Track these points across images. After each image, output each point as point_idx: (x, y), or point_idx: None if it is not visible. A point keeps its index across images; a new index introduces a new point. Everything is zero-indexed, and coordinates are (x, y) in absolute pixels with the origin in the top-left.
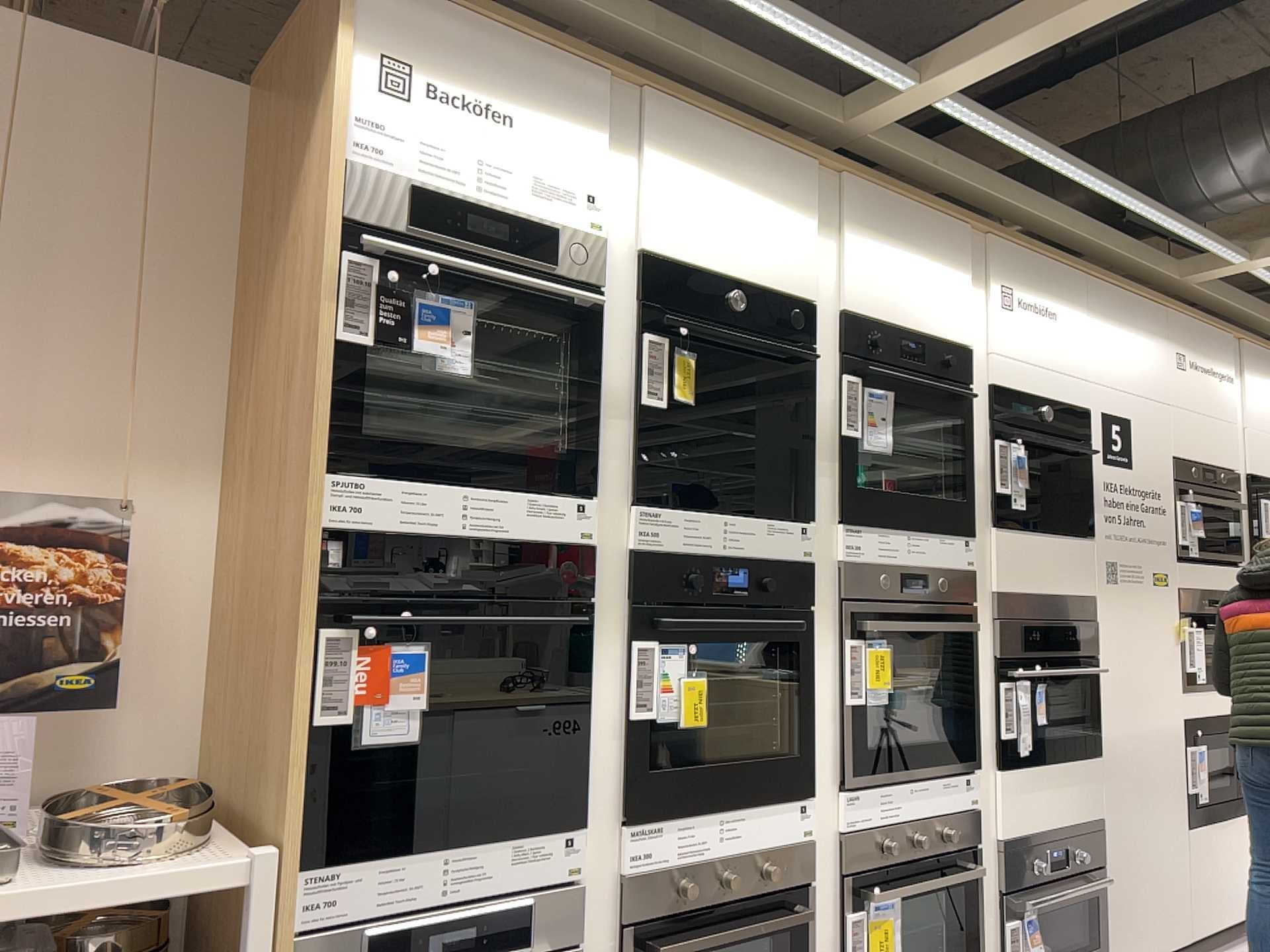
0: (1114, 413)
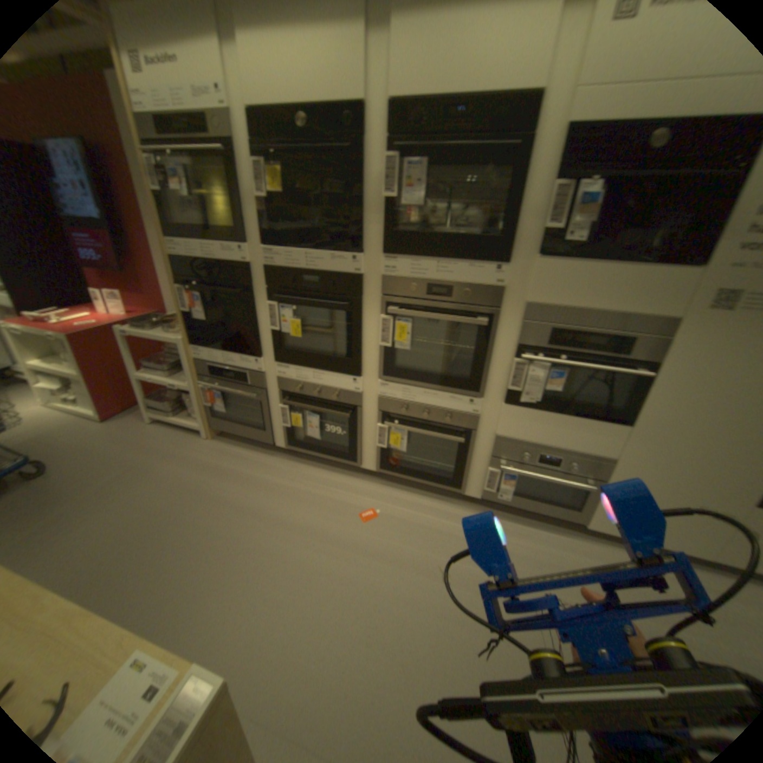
0: None
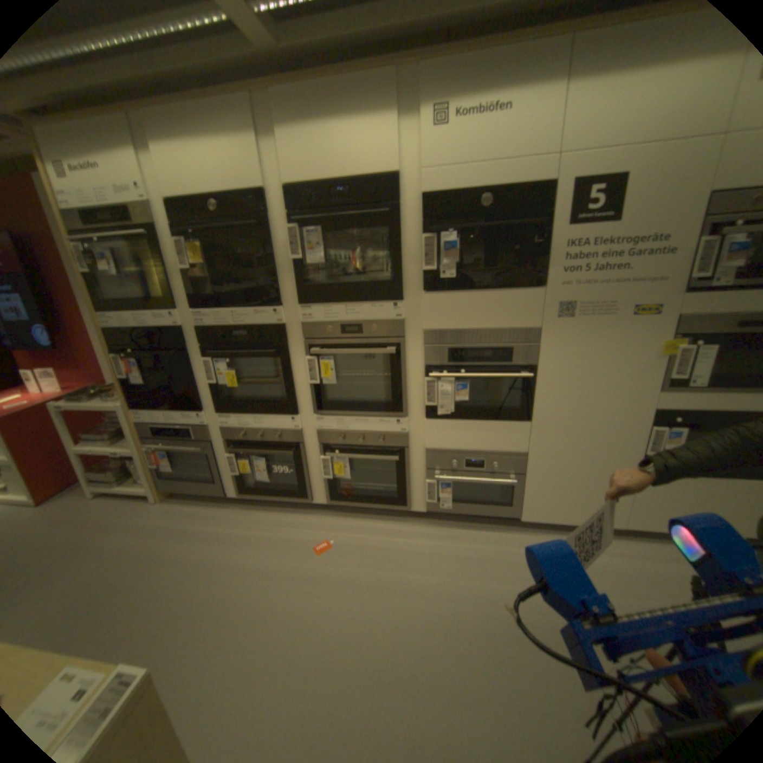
0: (602, 172)
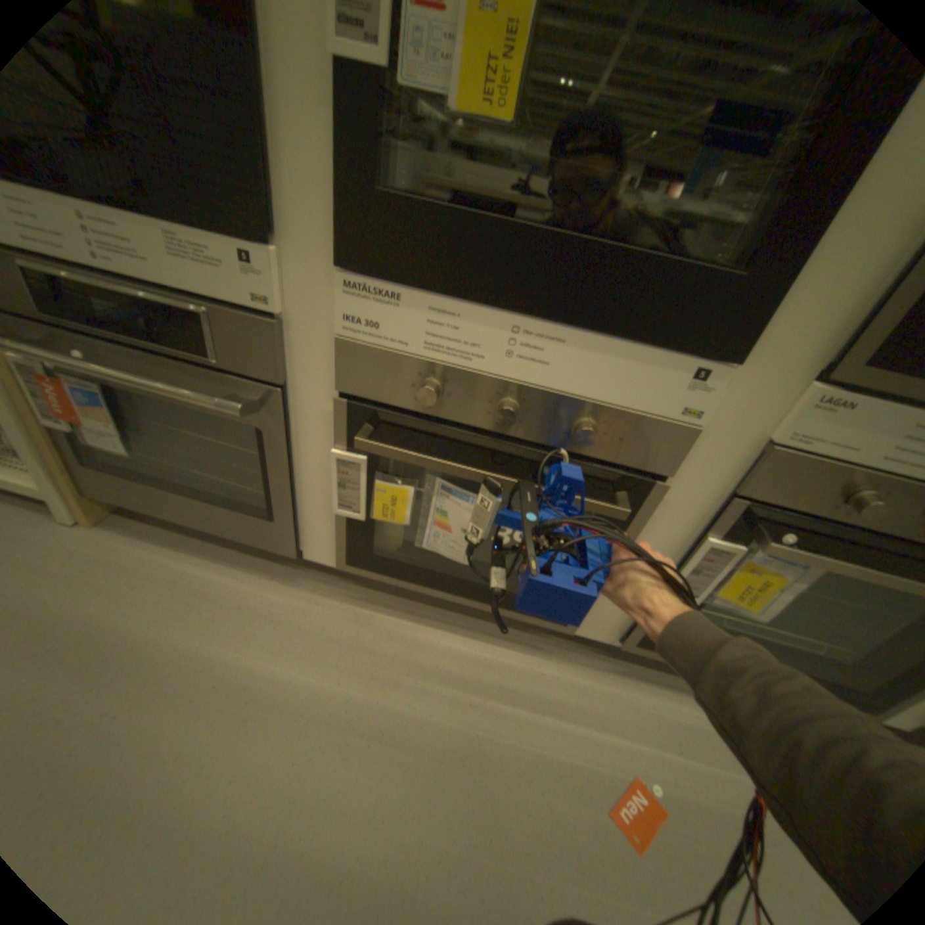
0: None
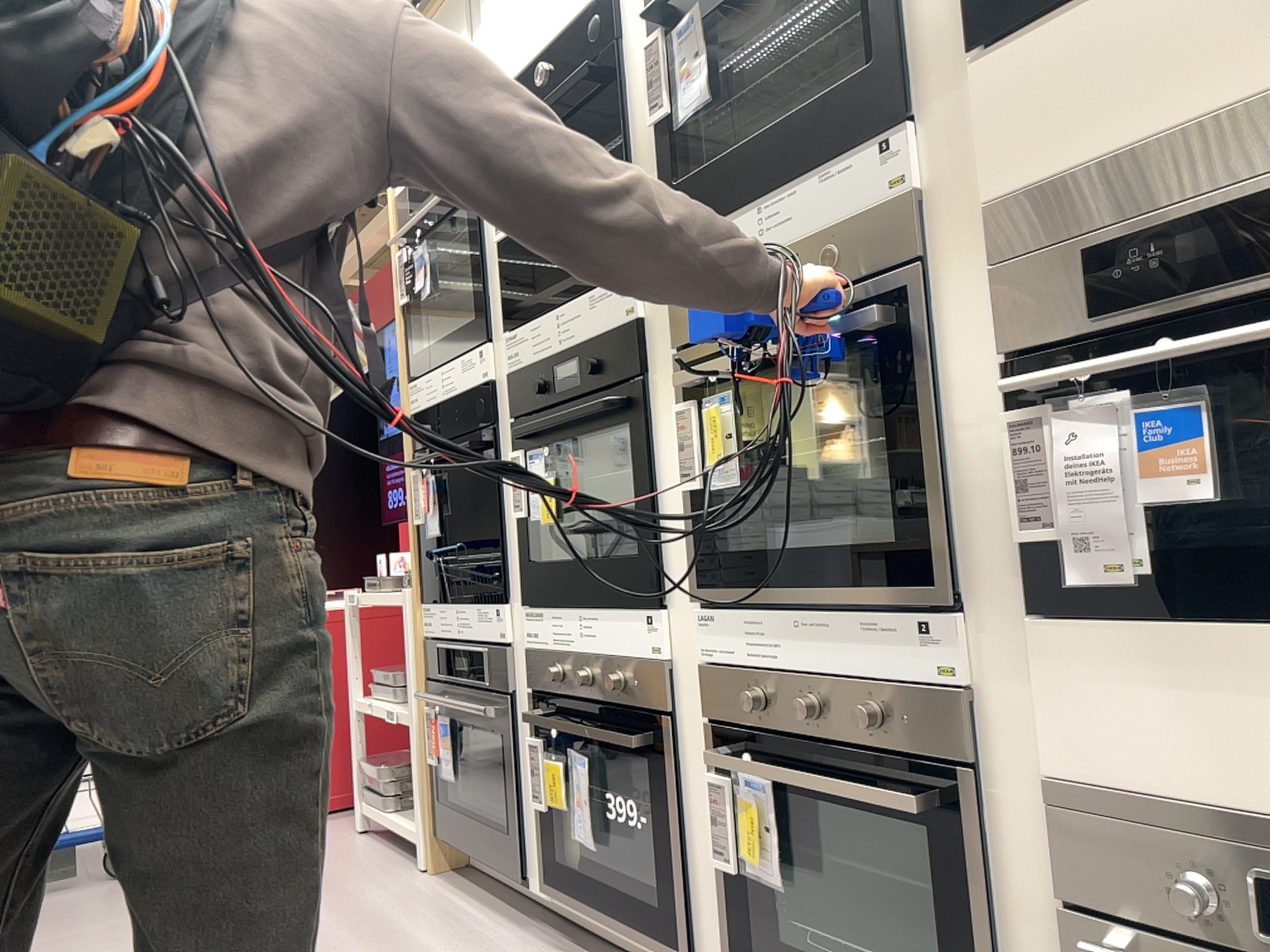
0: None
